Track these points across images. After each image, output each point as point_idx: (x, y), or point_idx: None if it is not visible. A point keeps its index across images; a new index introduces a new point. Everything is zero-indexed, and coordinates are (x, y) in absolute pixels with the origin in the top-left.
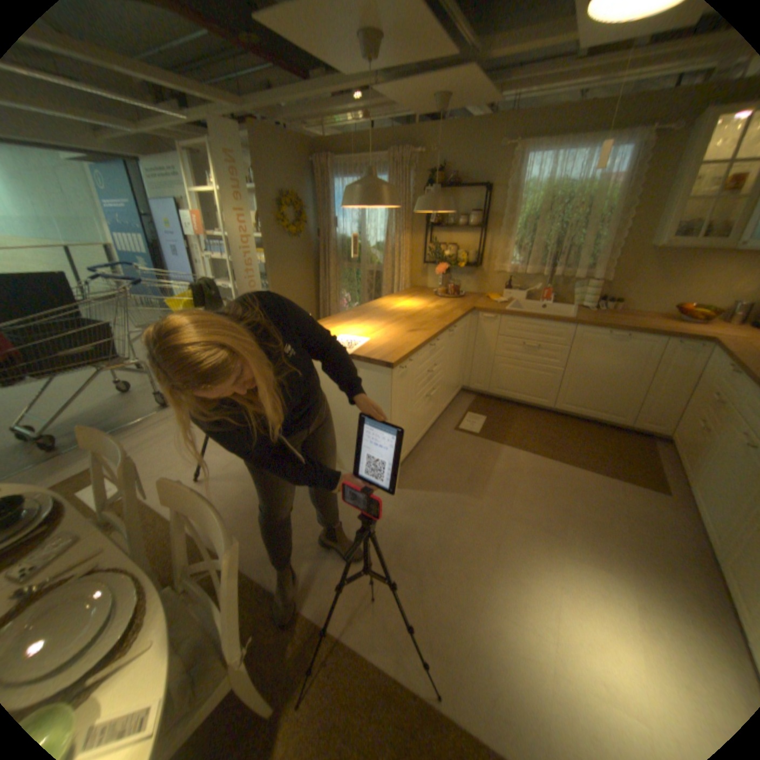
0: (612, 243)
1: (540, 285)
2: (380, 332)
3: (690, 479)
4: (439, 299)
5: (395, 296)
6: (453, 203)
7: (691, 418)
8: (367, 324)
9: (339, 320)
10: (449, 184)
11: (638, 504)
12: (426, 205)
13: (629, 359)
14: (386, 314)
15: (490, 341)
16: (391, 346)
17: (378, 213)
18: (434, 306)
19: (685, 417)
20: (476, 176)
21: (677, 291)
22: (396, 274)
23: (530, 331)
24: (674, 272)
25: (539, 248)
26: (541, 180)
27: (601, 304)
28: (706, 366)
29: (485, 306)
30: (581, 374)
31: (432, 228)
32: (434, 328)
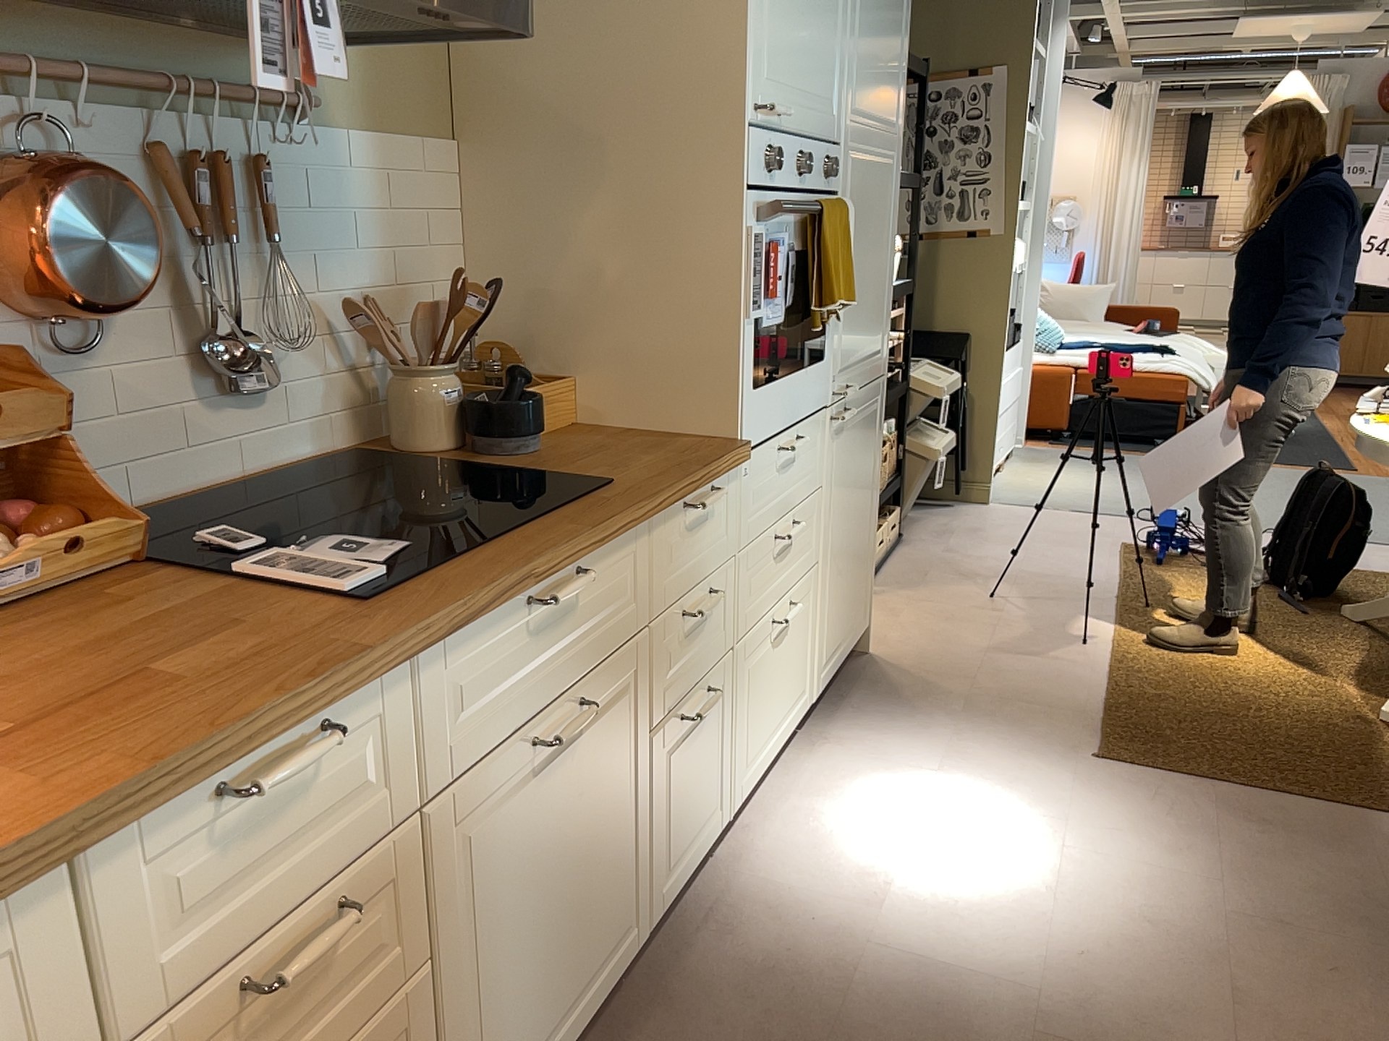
0: None
1: None
2: None
3: None
4: None
5: None
6: None
7: None
8: None
9: None
10: None
11: None
12: None
13: None
14: None
15: None
16: None
17: None
18: None
19: None
20: None
21: None
22: None
23: None
24: None
25: None
26: None
27: None
28: None
29: None
30: None
31: None
32: None
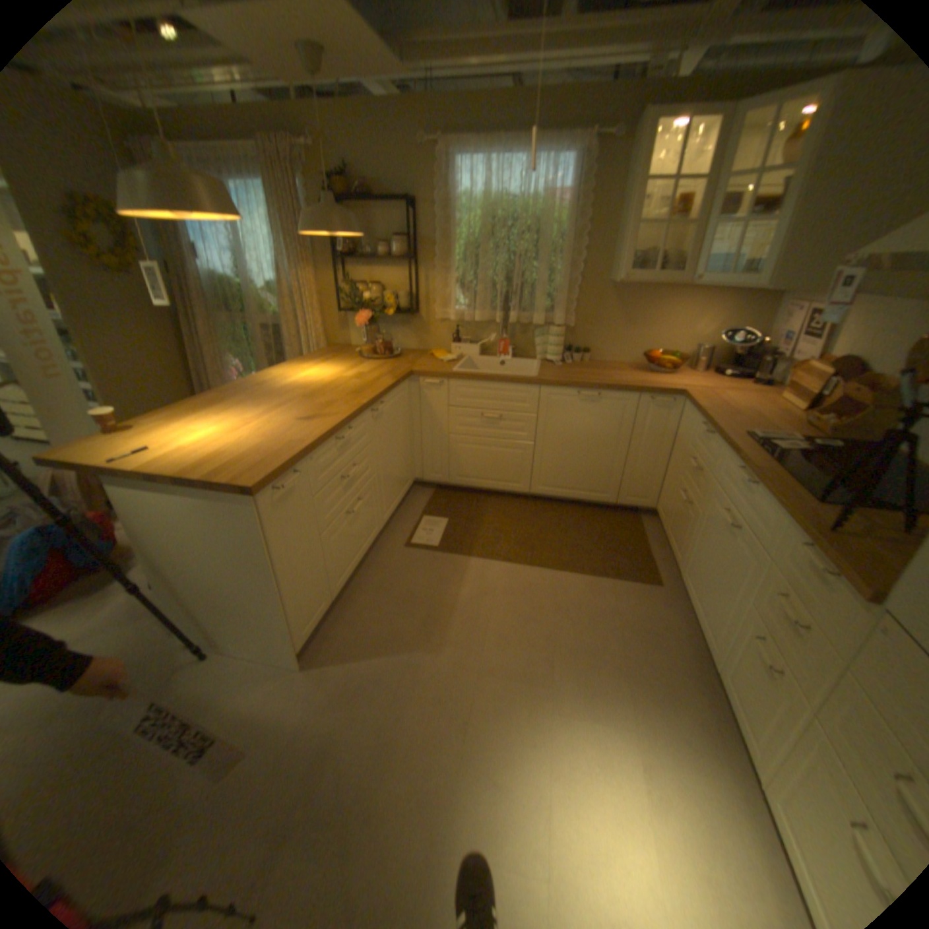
0: (569, 280)
1: (494, 336)
2: (251, 427)
3: (679, 563)
4: (364, 363)
5: (299, 363)
6: (355, 222)
7: (672, 487)
8: (233, 415)
9: (184, 411)
10: (355, 196)
11: (630, 607)
12: (313, 223)
13: (603, 424)
14: (273, 393)
15: (440, 416)
16: (261, 452)
17: (259, 237)
18: (354, 374)
19: (666, 485)
20: (392, 187)
21: (642, 336)
22: (303, 329)
23: (487, 399)
24: (637, 313)
25: (486, 287)
26: (475, 195)
27: (567, 357)
28: (680, 424)
29: (427, 369)
30: (553, 448)
31: (344, 261)
32: (343, 412)
